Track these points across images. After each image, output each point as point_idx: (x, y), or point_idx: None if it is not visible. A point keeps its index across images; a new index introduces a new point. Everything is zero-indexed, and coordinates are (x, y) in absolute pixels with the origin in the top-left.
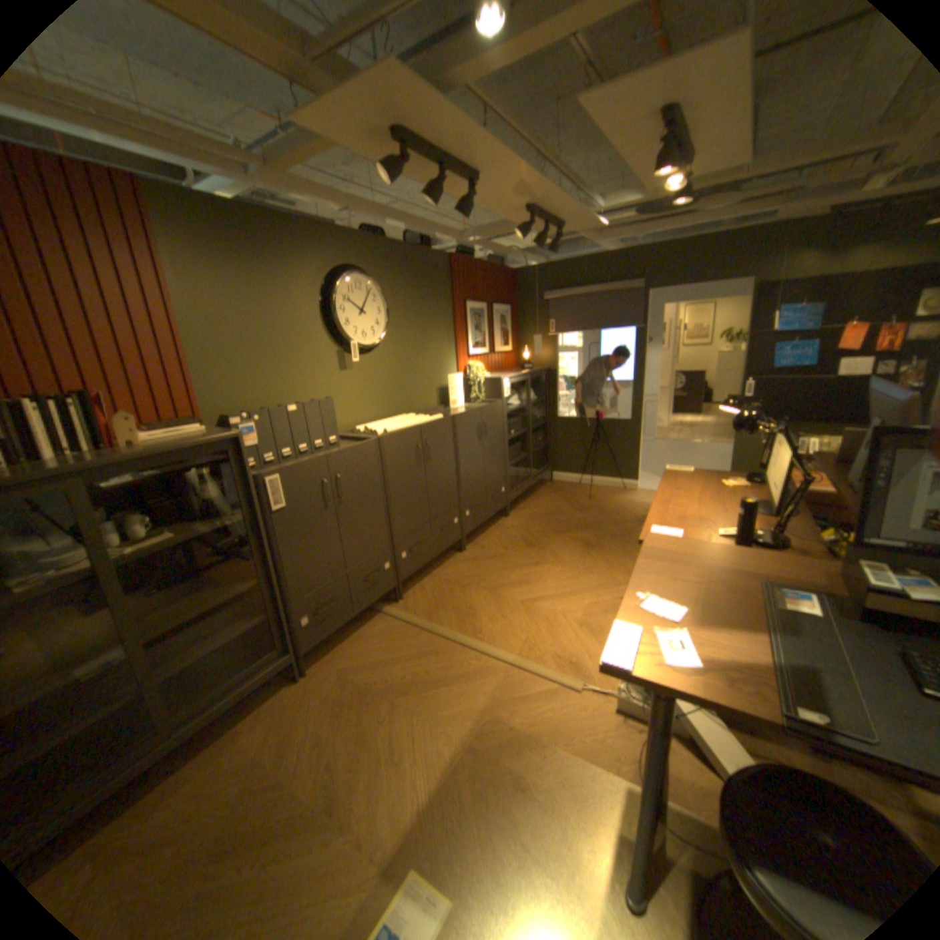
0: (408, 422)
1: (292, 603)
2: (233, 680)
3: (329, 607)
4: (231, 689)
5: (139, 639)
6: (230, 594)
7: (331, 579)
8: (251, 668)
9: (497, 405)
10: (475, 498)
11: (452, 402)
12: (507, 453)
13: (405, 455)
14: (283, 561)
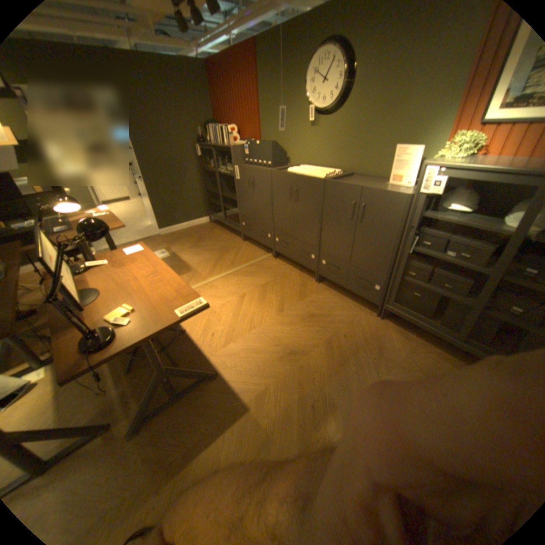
0: (311, 170)
1: (243, 214)
2: (236, 221)
3: (251, 226)
4: (235, 223)
5: (226, 193)
6: (236, 198)
7: (253, 218)
8: (238, 223)
9: (399, 194)
10: (338, 259)
11: (396, 174)
12: (406, 260)
13: (284, 187)
14: (241, 197)
